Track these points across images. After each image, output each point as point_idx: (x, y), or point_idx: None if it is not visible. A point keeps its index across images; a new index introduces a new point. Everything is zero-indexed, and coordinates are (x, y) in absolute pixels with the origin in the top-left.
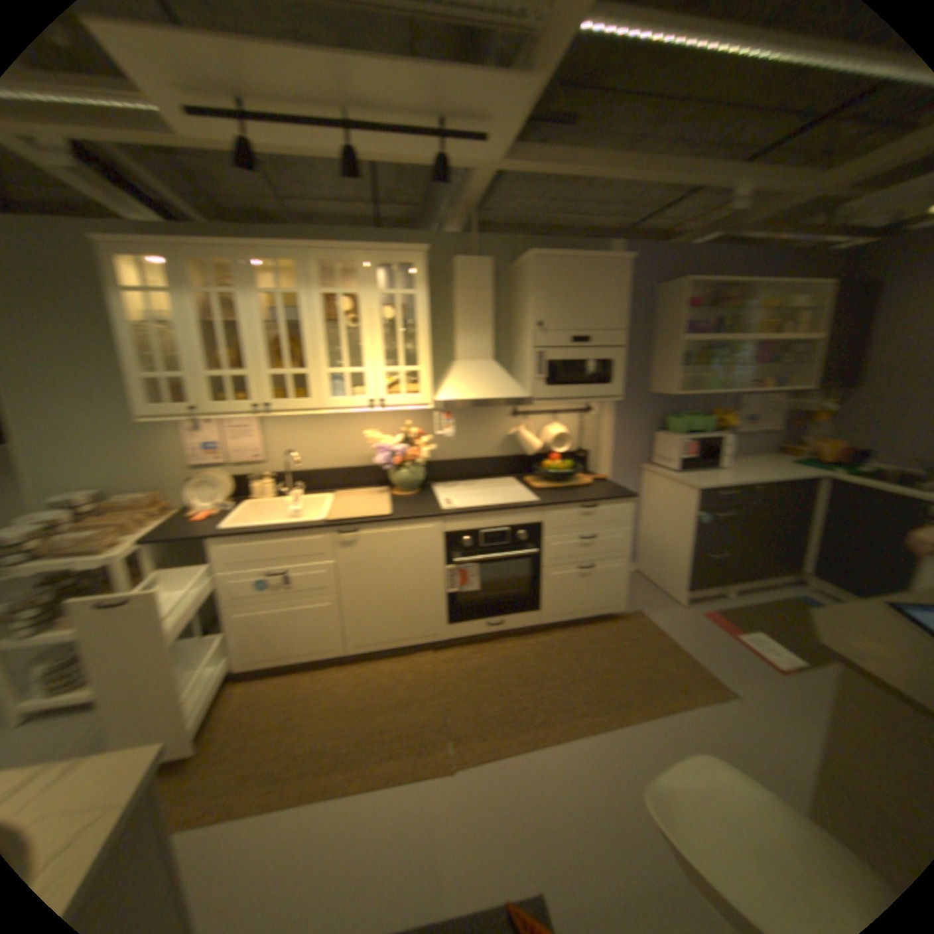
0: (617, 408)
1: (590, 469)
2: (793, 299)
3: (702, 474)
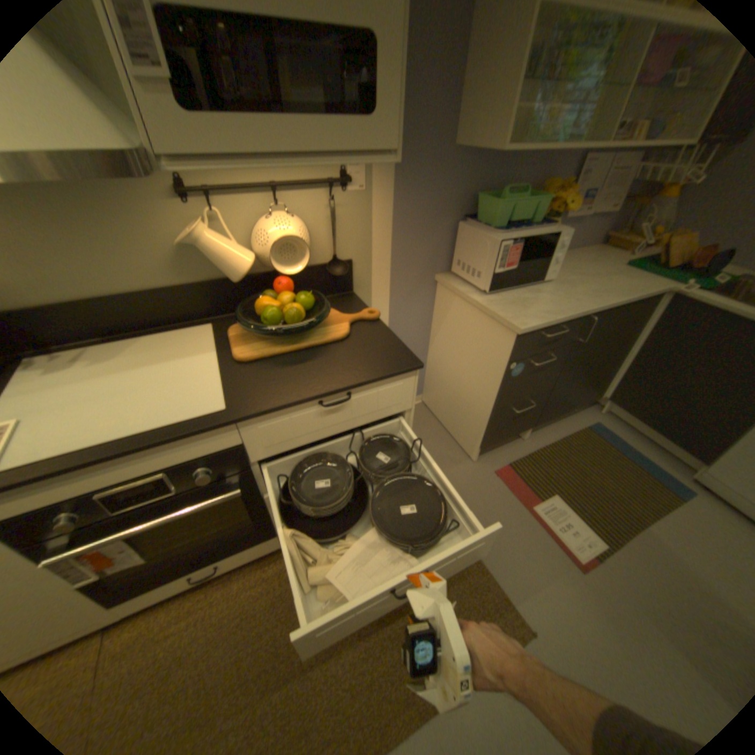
0: (402, 176)
1: (359, 291)
2: None
3: (522, 296)
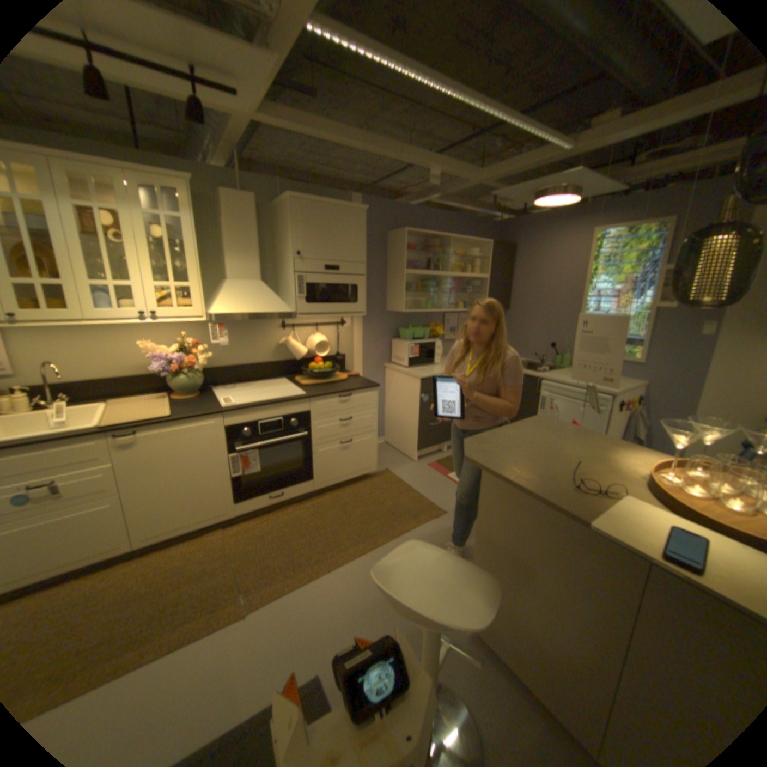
0: (365, 322)
1: (348, 369)
2: (472, 251)
3: (423, 369)
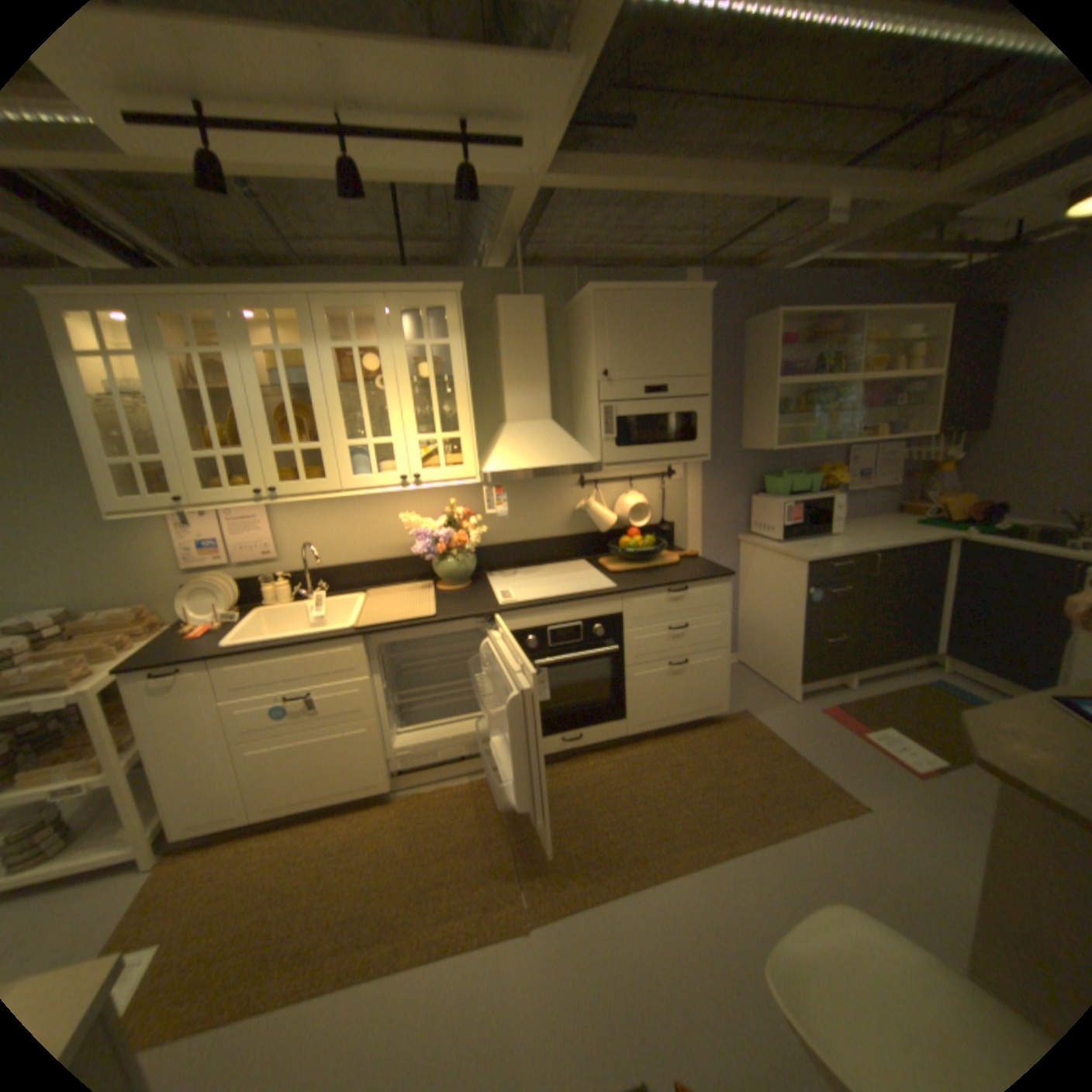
0: (707, 470)
1: (679, 545)
2: (907, 330)
3: (812, 544)
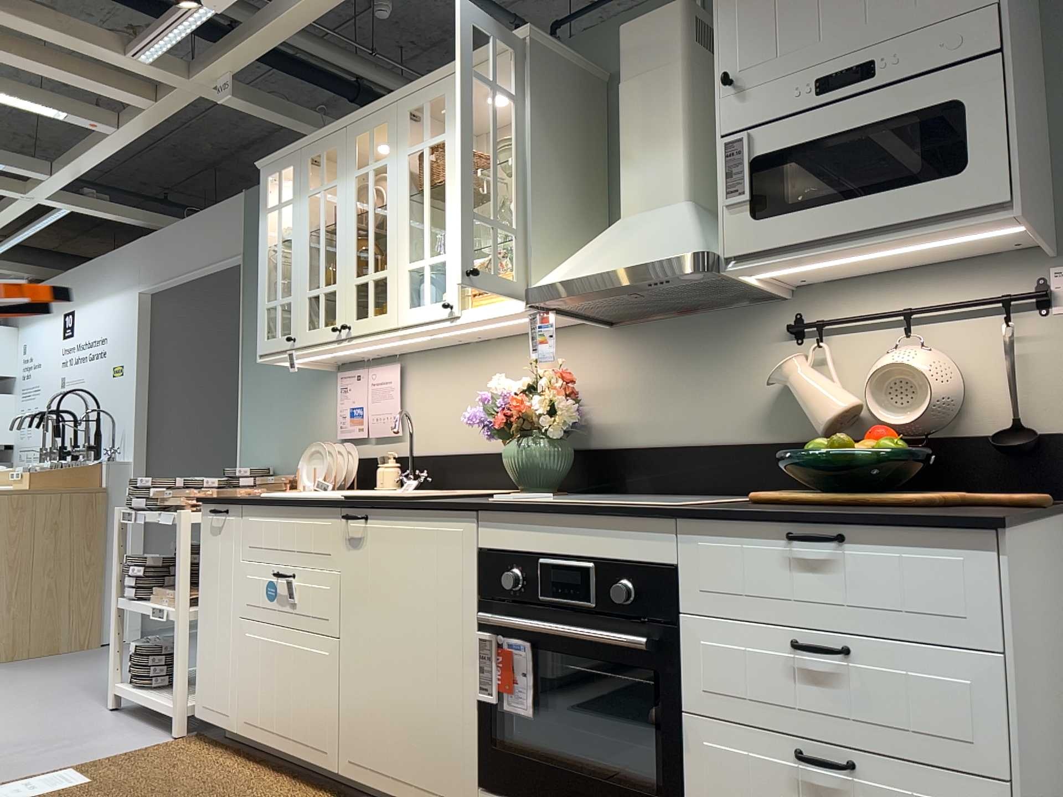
0: None
1: None
2: None
3: None
